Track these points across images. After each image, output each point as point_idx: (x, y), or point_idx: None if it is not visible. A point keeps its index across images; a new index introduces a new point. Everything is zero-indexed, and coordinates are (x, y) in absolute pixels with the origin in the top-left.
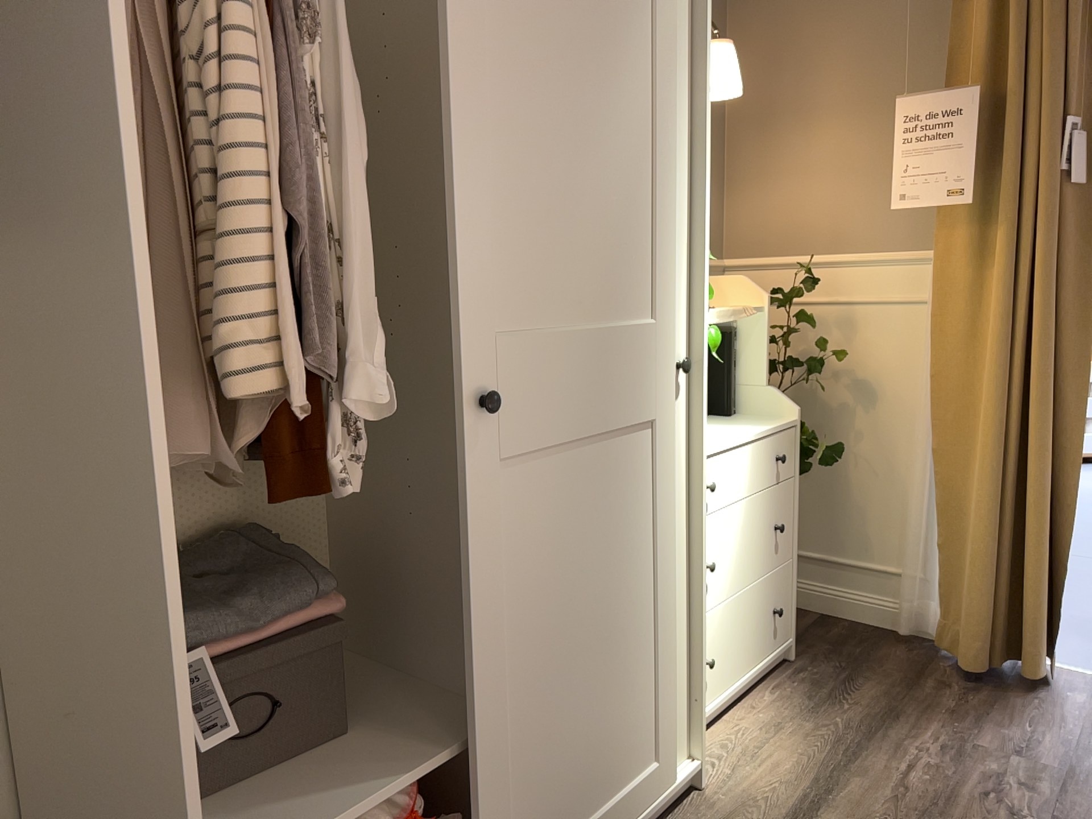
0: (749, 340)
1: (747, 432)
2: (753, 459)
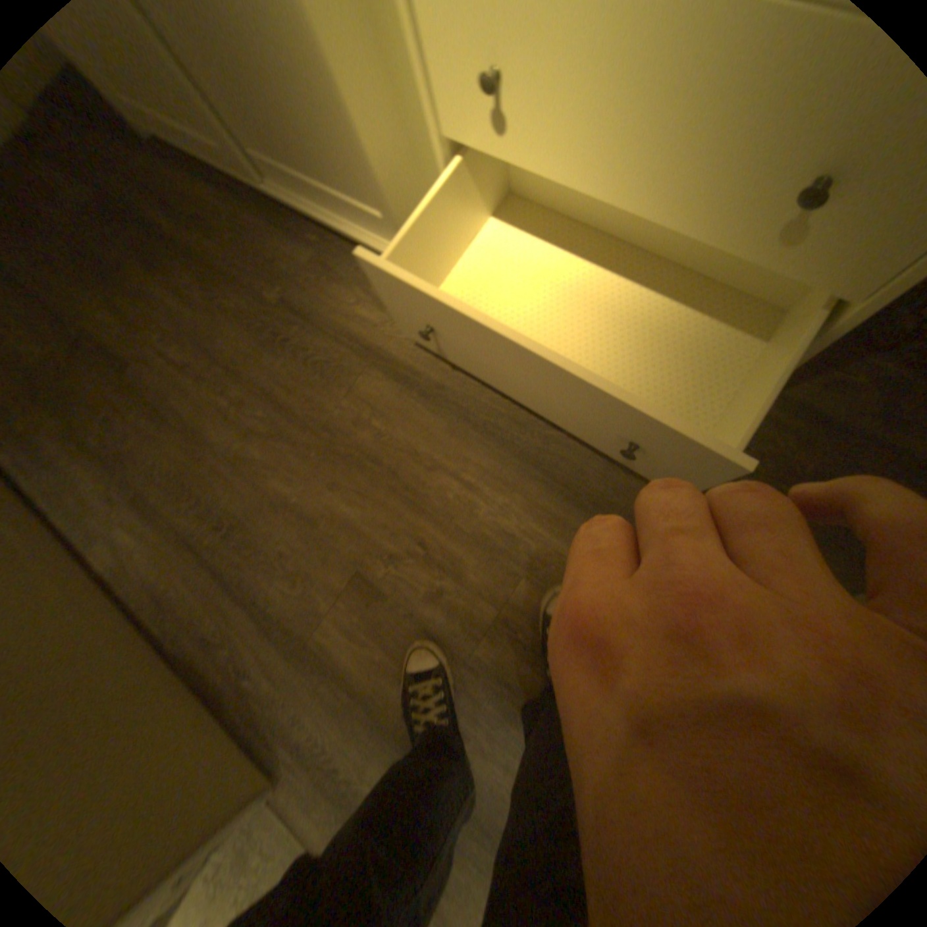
0: None
1: None
2: None
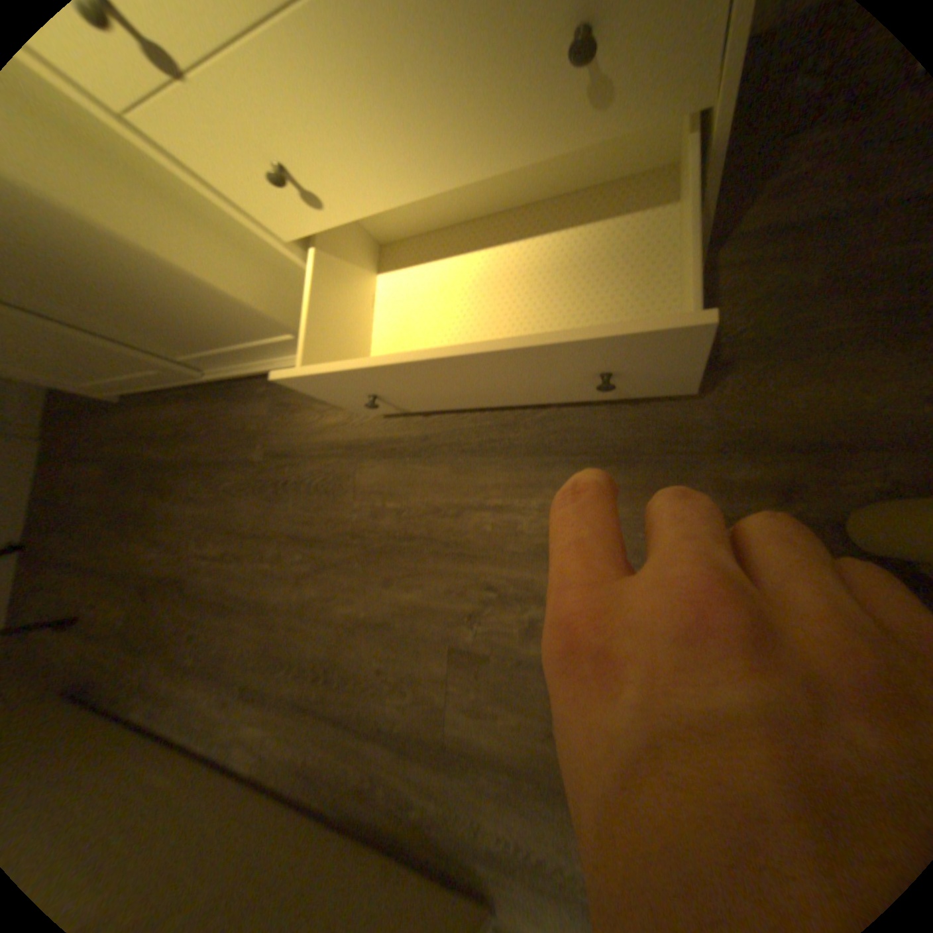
0: None
1: None
2: None
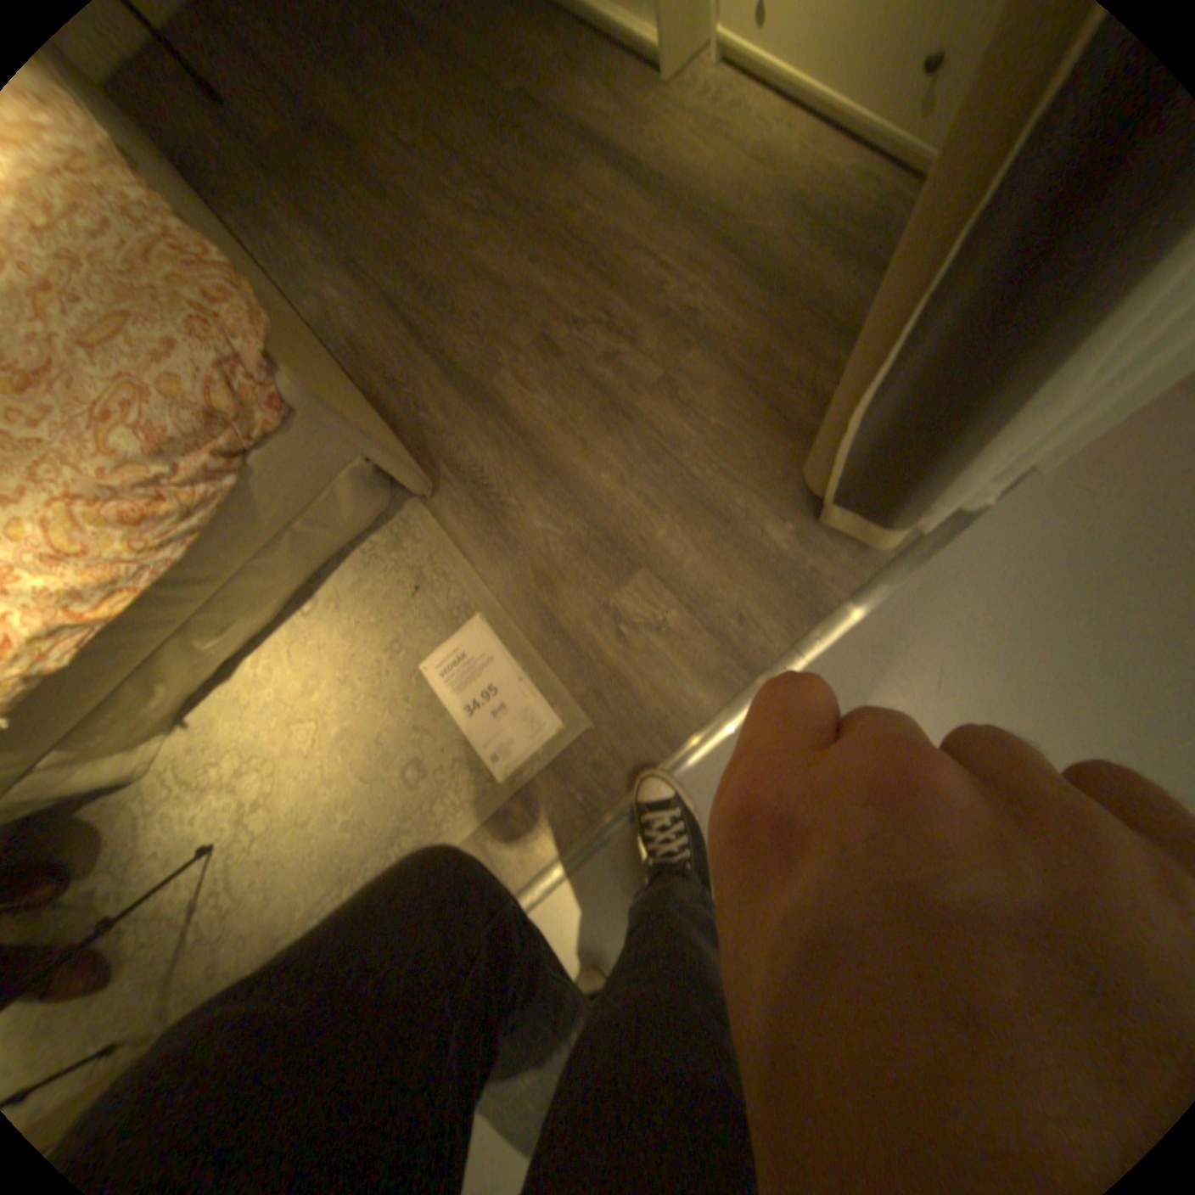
0: None
1: None
2: None
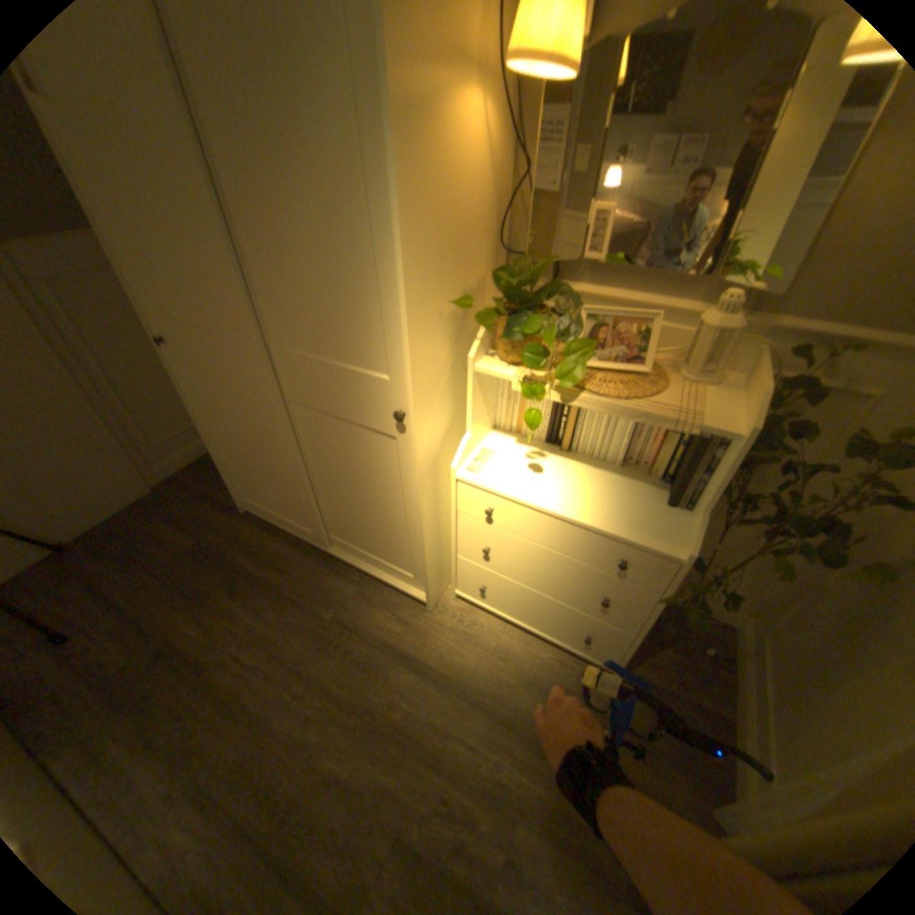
0: (726, 458)
1: (582, 516)
2: (569, 535)
